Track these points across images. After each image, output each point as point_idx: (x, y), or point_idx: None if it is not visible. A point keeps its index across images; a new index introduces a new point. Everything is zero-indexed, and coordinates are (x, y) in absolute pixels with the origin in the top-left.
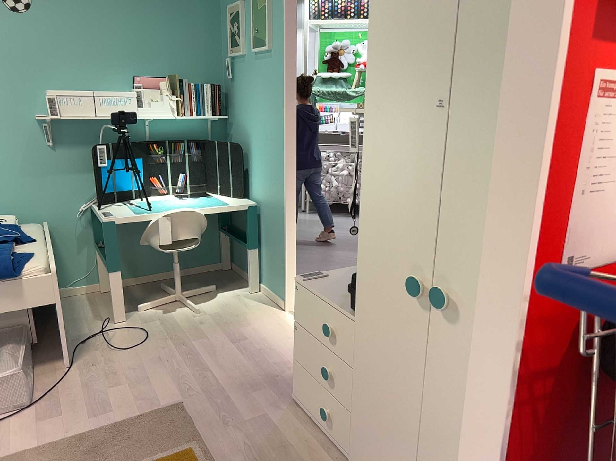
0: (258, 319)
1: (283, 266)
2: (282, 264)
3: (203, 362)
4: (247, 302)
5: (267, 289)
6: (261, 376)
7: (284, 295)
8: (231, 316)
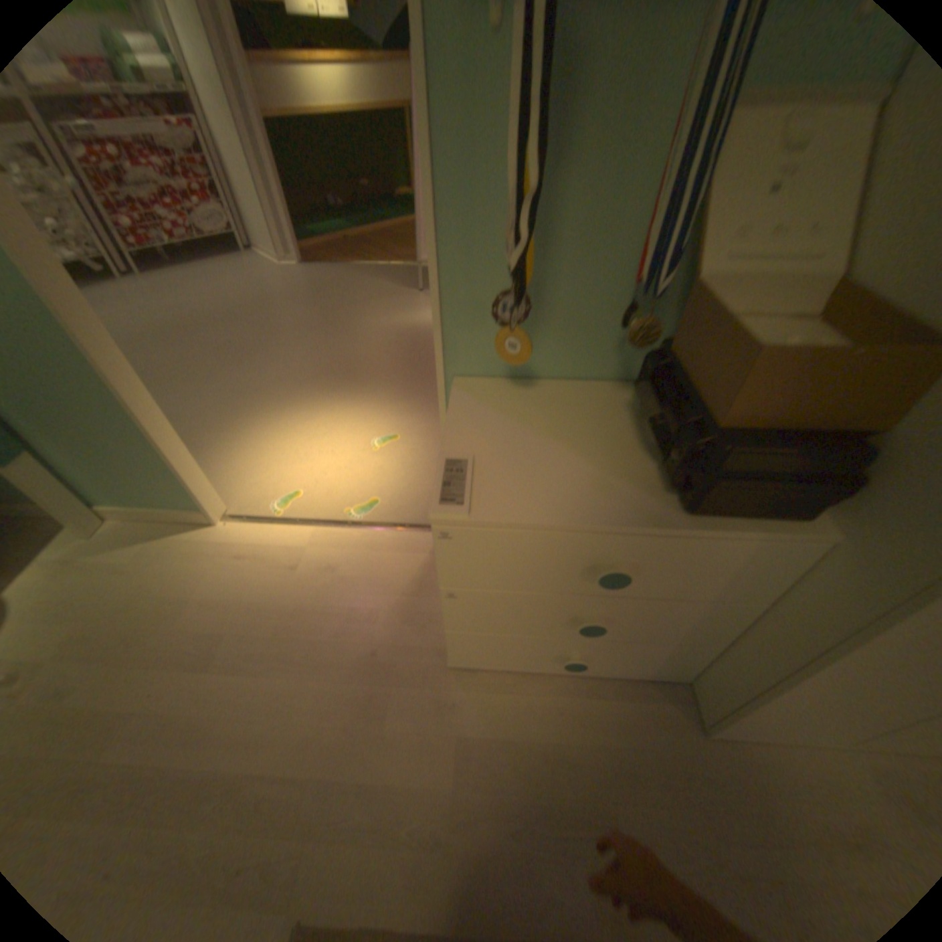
0: (185, 578)
1: (156, 454)
2: (144, 453)
3: (202, 774)
4: (110, 560)
5: (123, 508)
6: (349, 679)
7: (191, 500)
8: (114, 618)
